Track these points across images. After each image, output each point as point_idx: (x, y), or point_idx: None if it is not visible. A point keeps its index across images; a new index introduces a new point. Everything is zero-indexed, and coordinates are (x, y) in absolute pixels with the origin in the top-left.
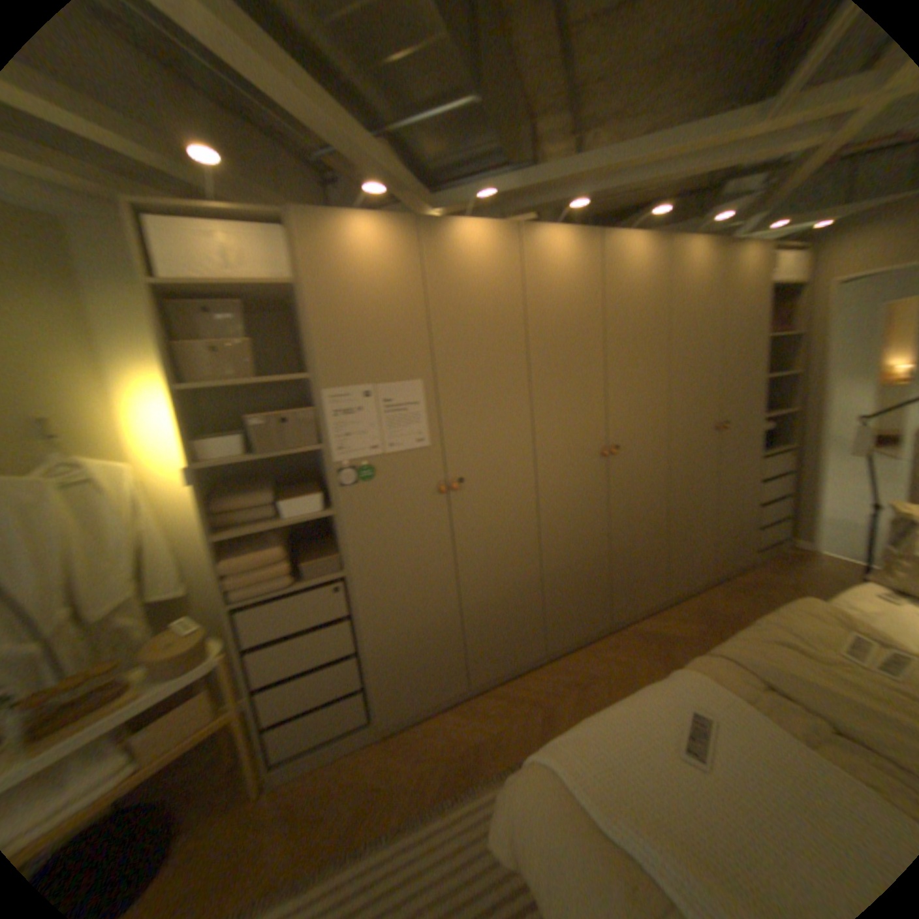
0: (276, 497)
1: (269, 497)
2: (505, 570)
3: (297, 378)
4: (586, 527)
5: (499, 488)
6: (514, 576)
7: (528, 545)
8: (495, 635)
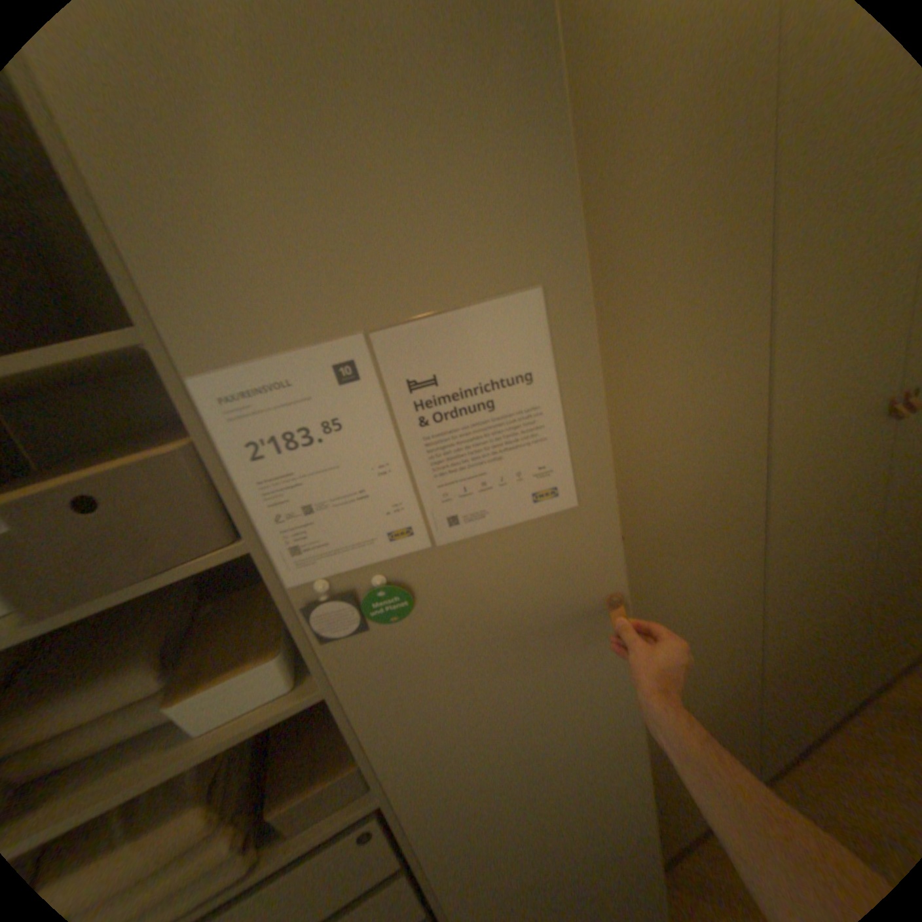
0: (162, 679)
1: (150, 674)
2: (700, 684)
3: (81, 351)
4: (842, 564)
5: (693, 537)
6: (715, 688)
7: (742, 628)
8: (679, 791)
